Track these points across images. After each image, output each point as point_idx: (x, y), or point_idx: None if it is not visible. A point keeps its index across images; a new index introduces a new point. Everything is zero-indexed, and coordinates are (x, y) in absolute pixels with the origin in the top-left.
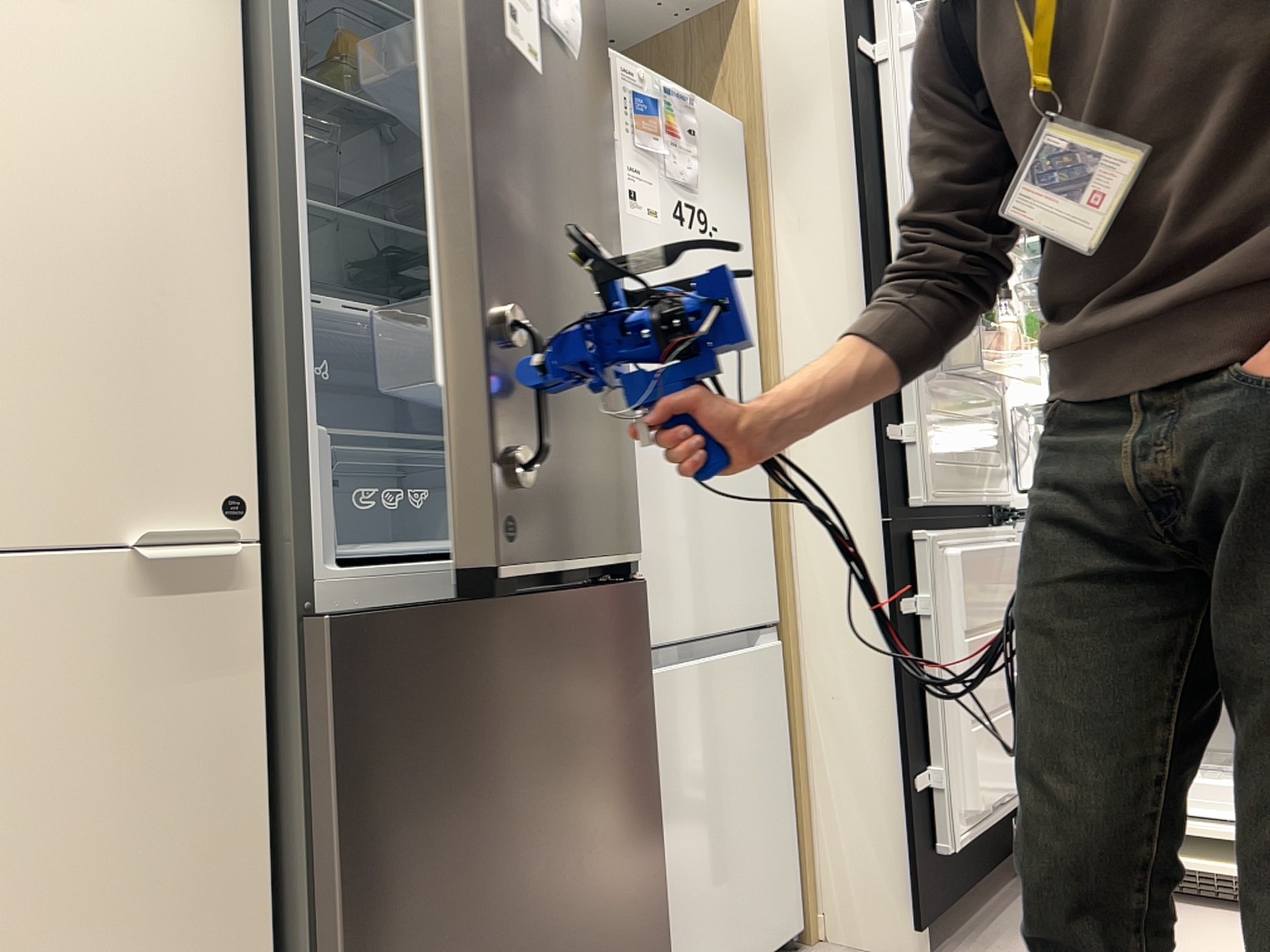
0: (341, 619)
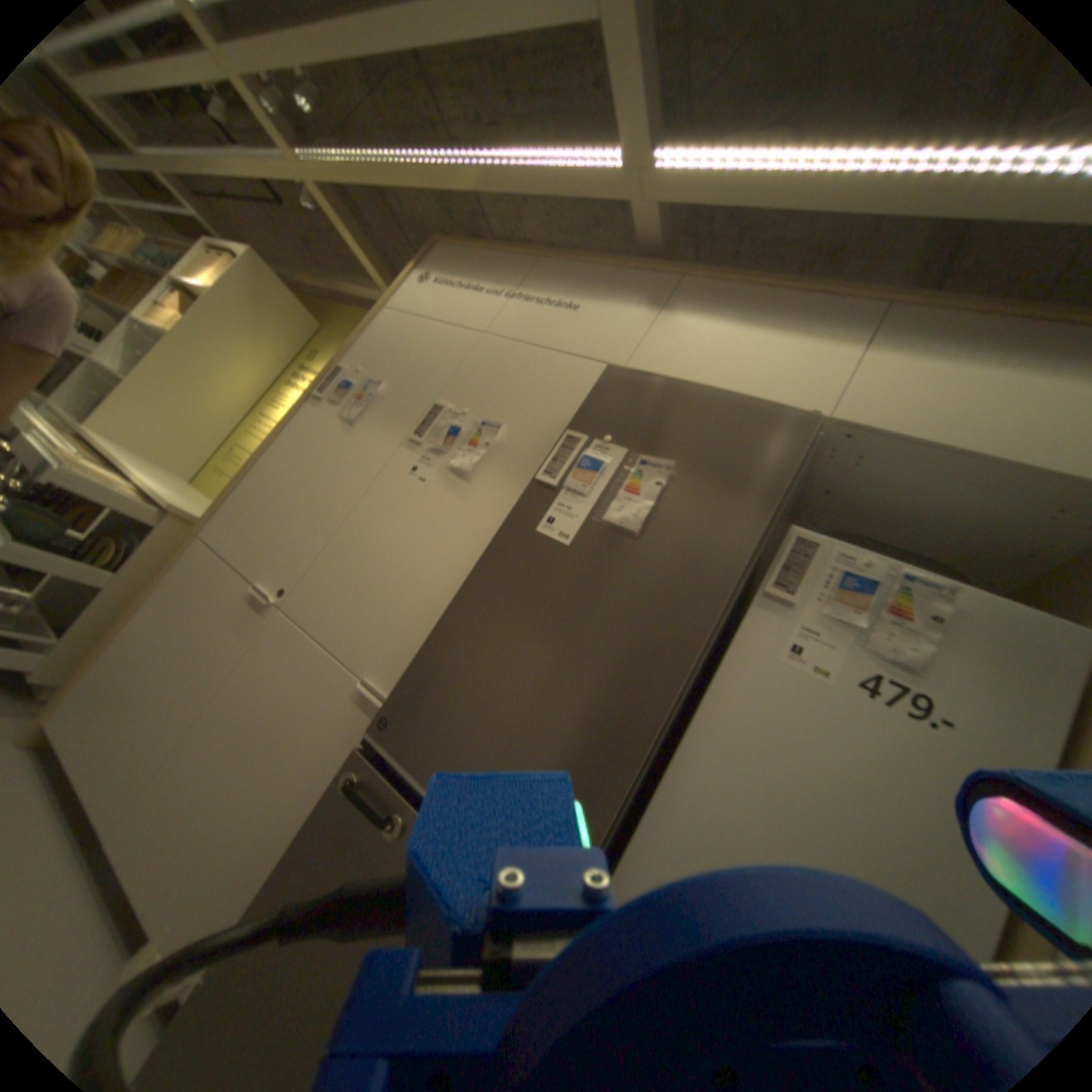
0: (364, 759)
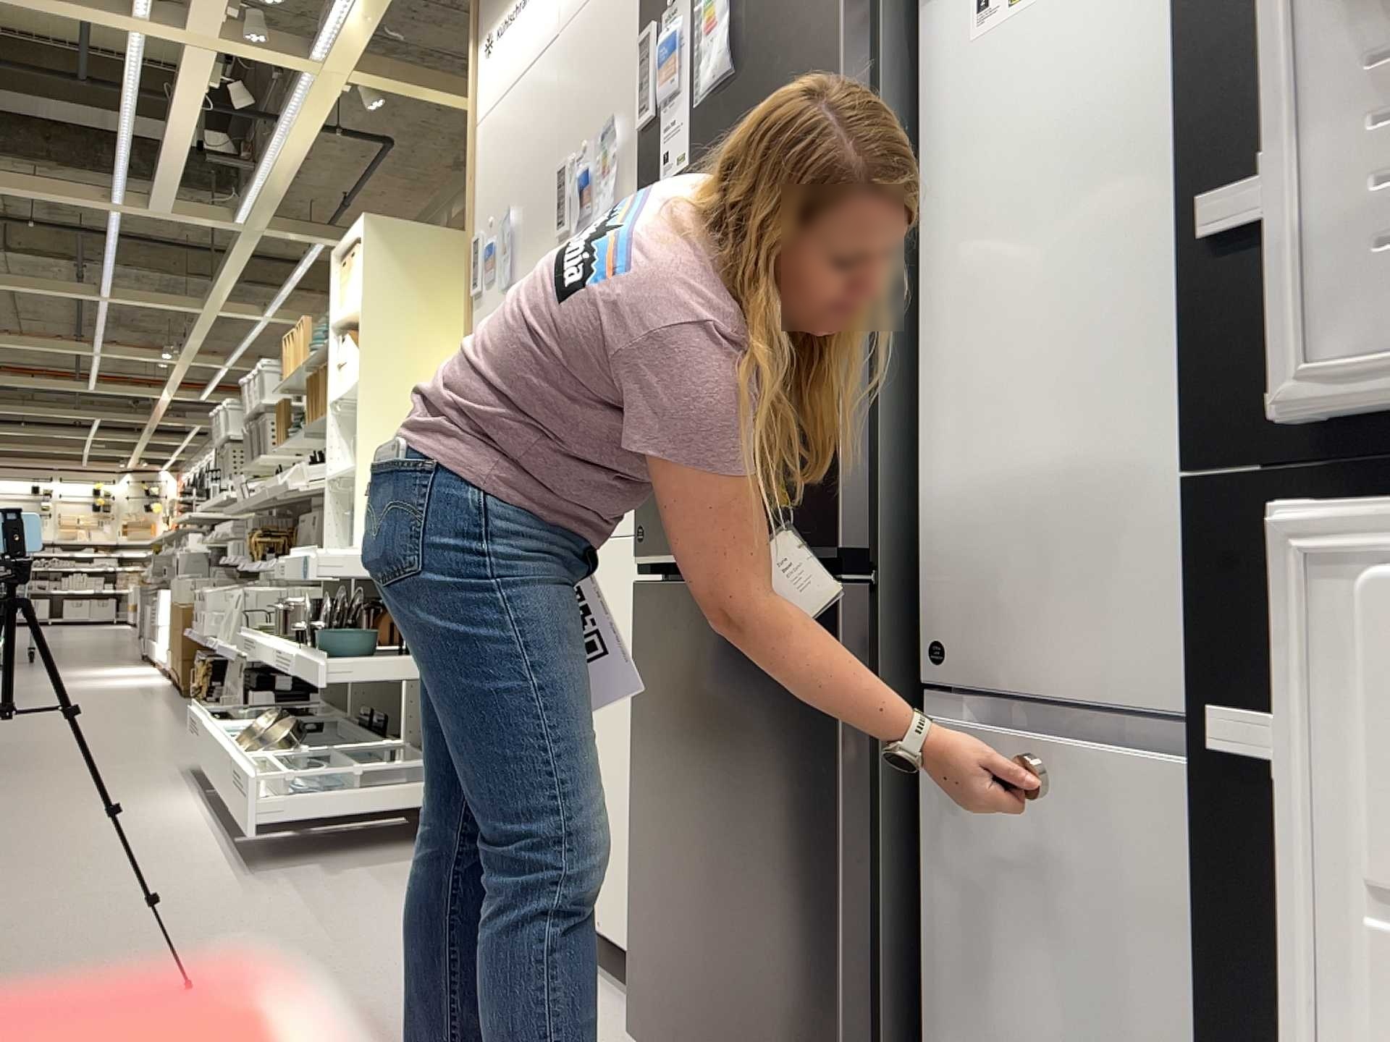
0: (644, 586)
